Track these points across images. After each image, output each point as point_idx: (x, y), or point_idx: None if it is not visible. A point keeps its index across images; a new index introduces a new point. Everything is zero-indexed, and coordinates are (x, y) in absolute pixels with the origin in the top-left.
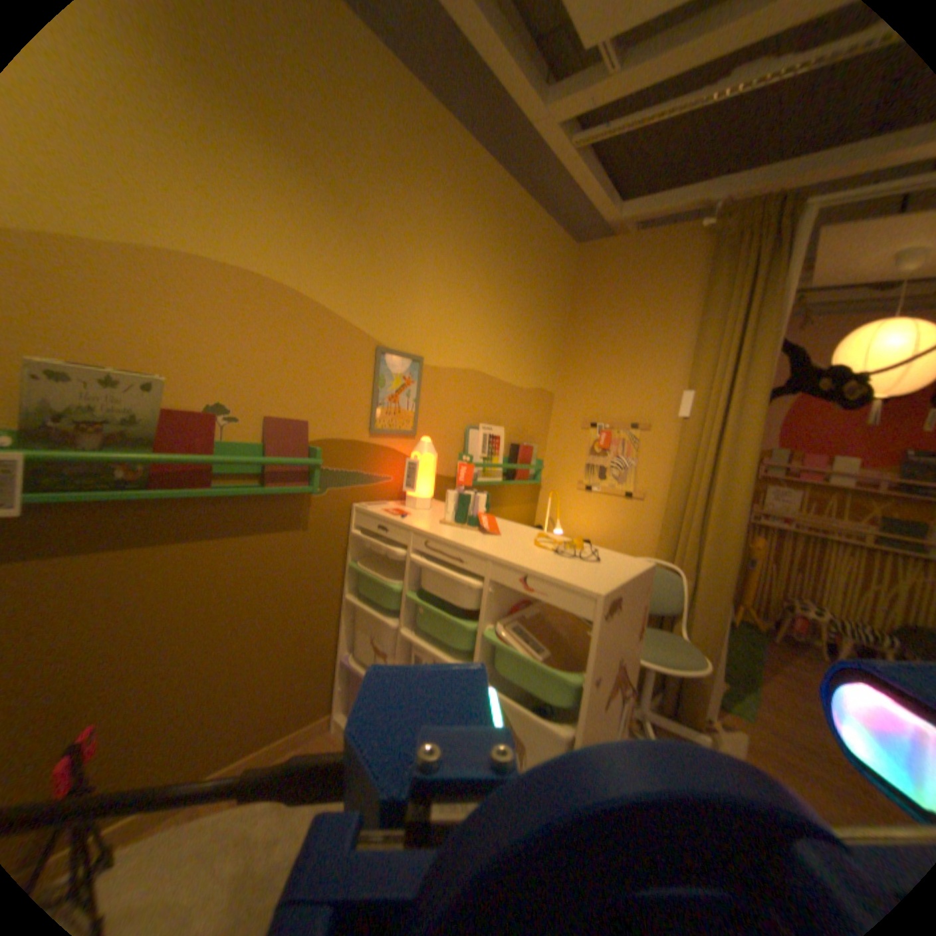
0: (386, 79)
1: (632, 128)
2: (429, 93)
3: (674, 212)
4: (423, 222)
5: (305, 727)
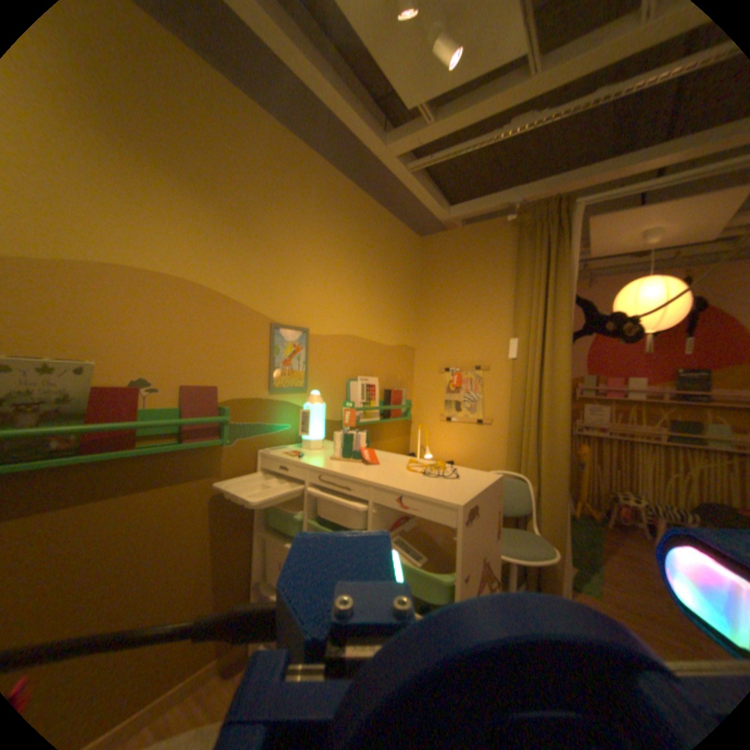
0: (266, 132)
1: (449, 157)
2: (299, 139)
3: (487, 211)
4: (301, 229)
5: (225, 652)
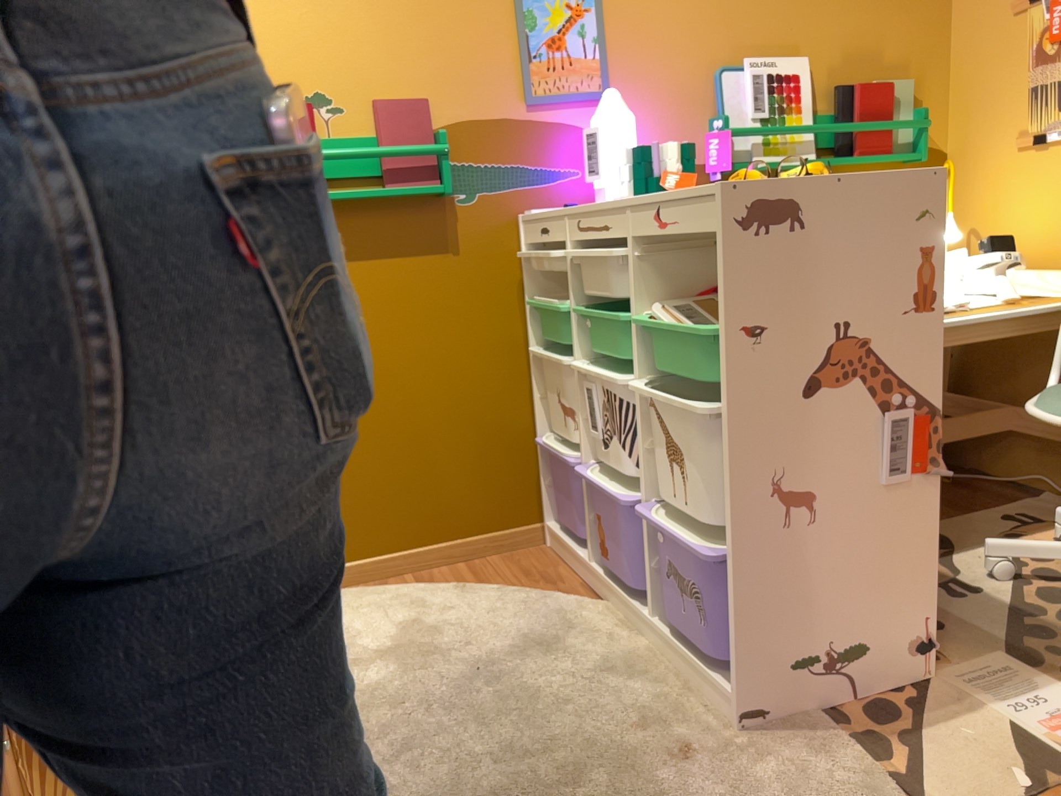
0: None
1: None
2: None
3: None
4: None
5: (506, 525)
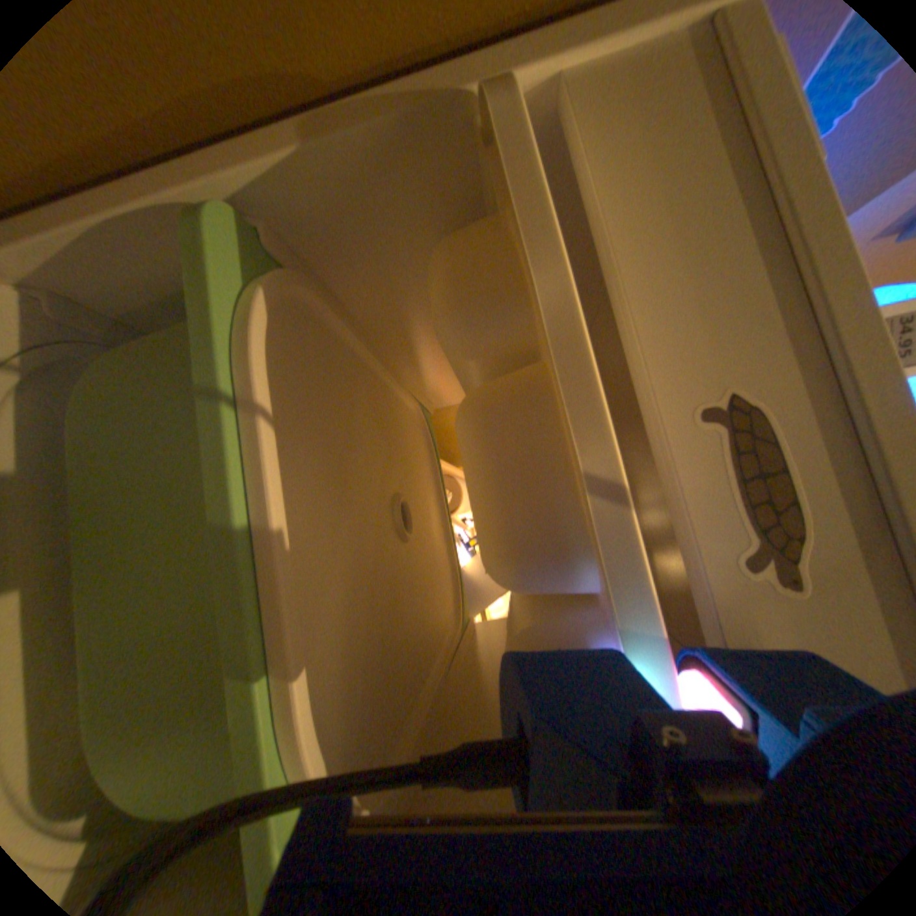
0: None
1: None
2: None
3: None
4: None
5: None
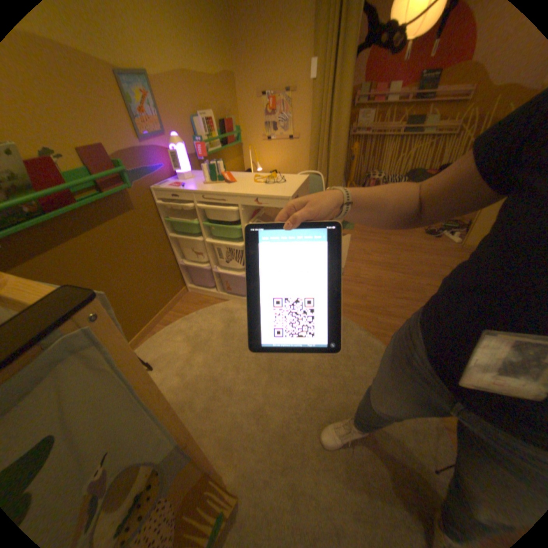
0: None
1: None
2: None
3: None
4: None
5: (176, 293)
